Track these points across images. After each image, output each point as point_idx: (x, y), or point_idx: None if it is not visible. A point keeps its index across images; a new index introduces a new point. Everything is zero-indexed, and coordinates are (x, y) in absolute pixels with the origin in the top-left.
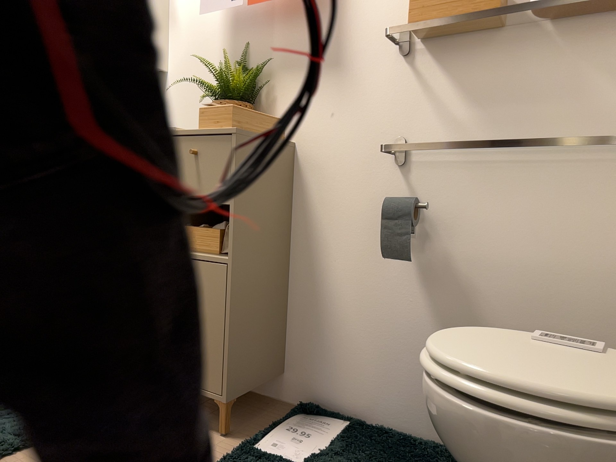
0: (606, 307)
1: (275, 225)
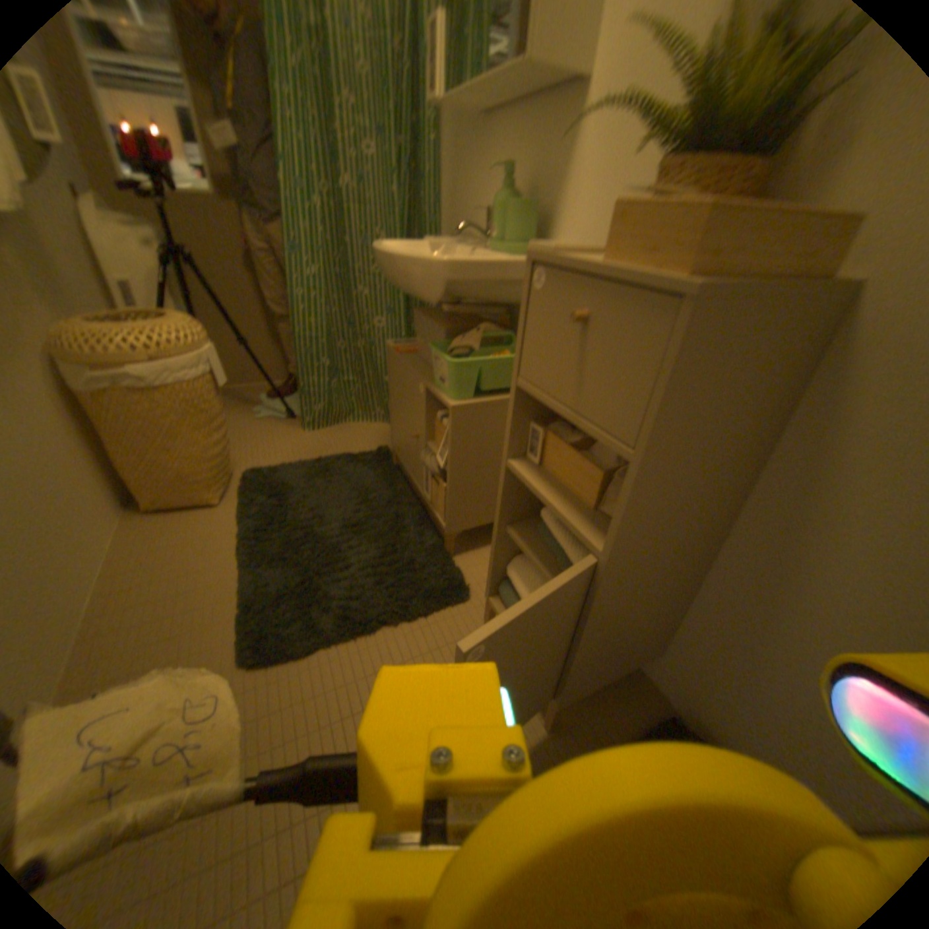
0: None
1: (725, 484)
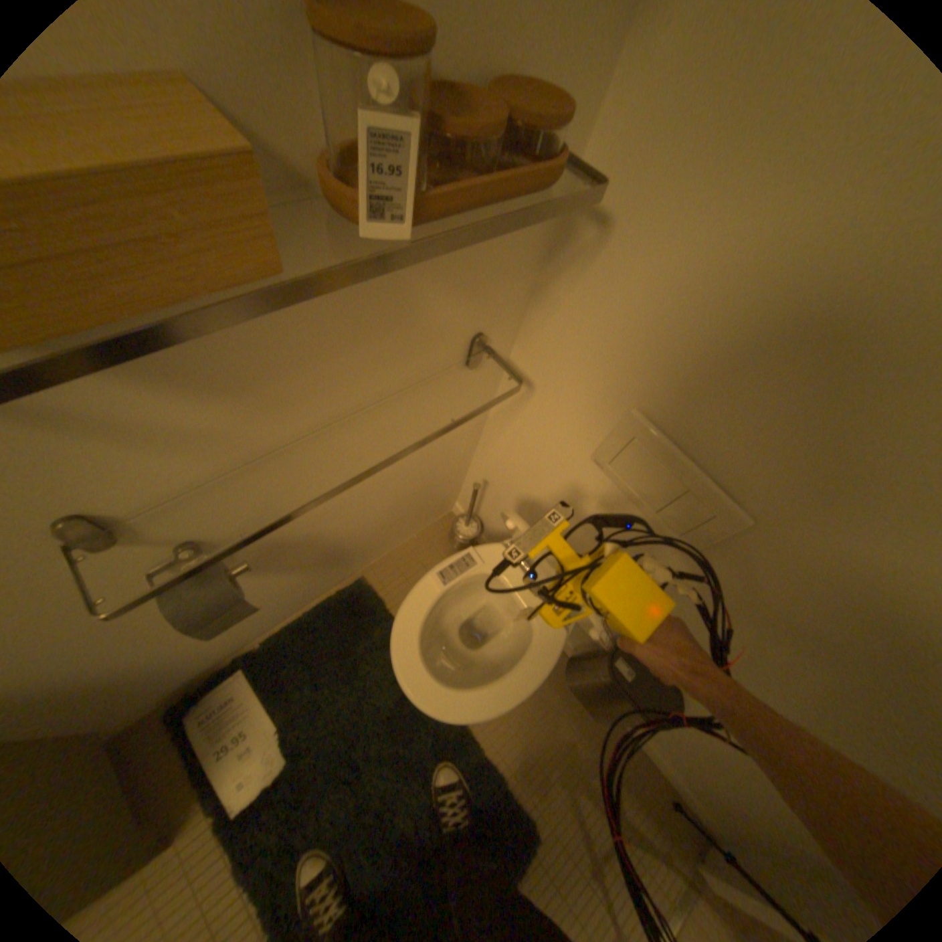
0: (430, 468)
1: None
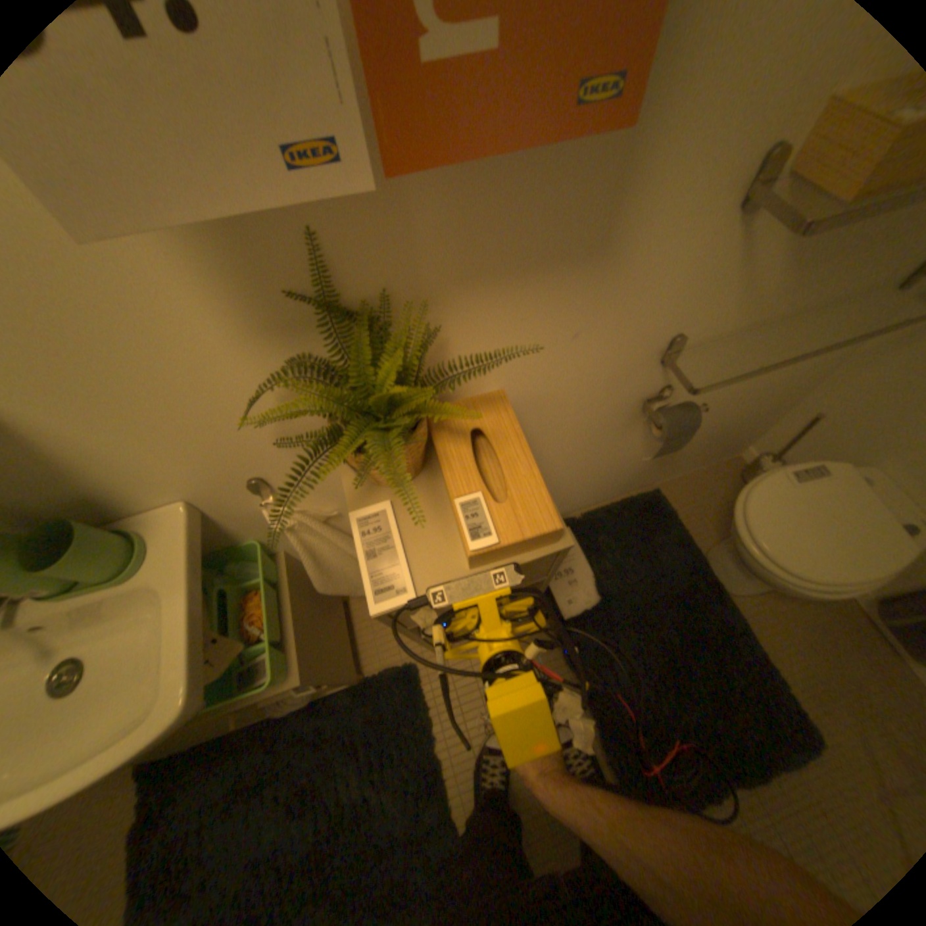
0: (782, 393)
1: None
